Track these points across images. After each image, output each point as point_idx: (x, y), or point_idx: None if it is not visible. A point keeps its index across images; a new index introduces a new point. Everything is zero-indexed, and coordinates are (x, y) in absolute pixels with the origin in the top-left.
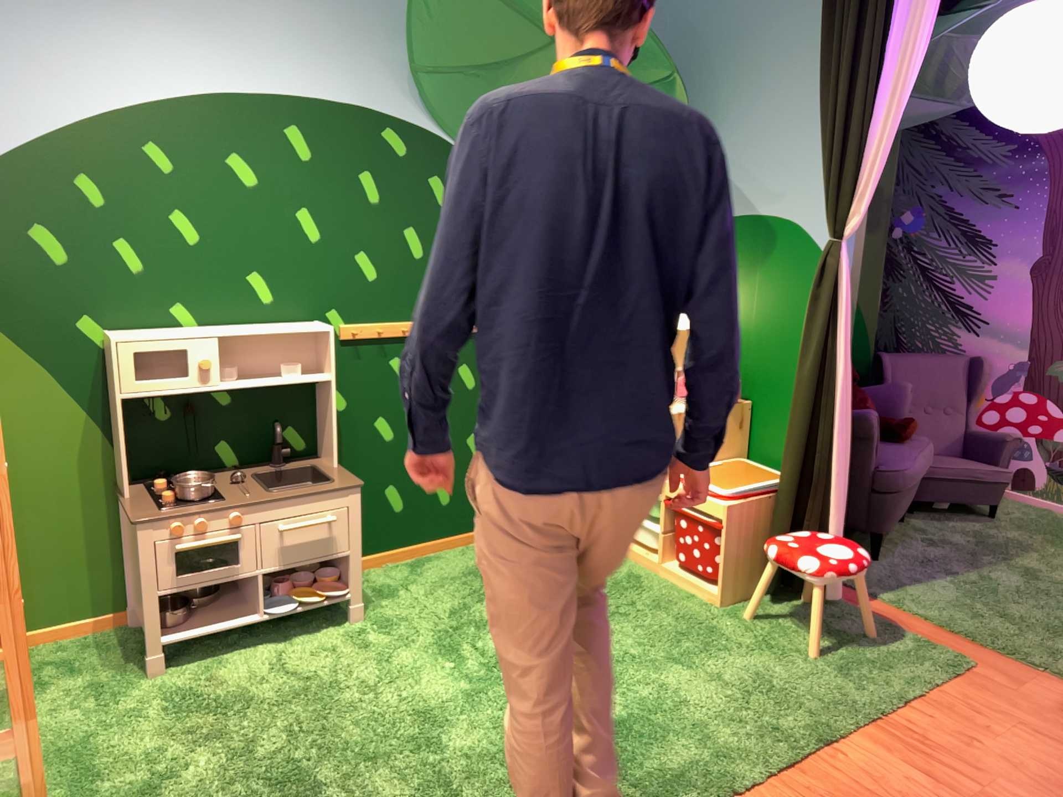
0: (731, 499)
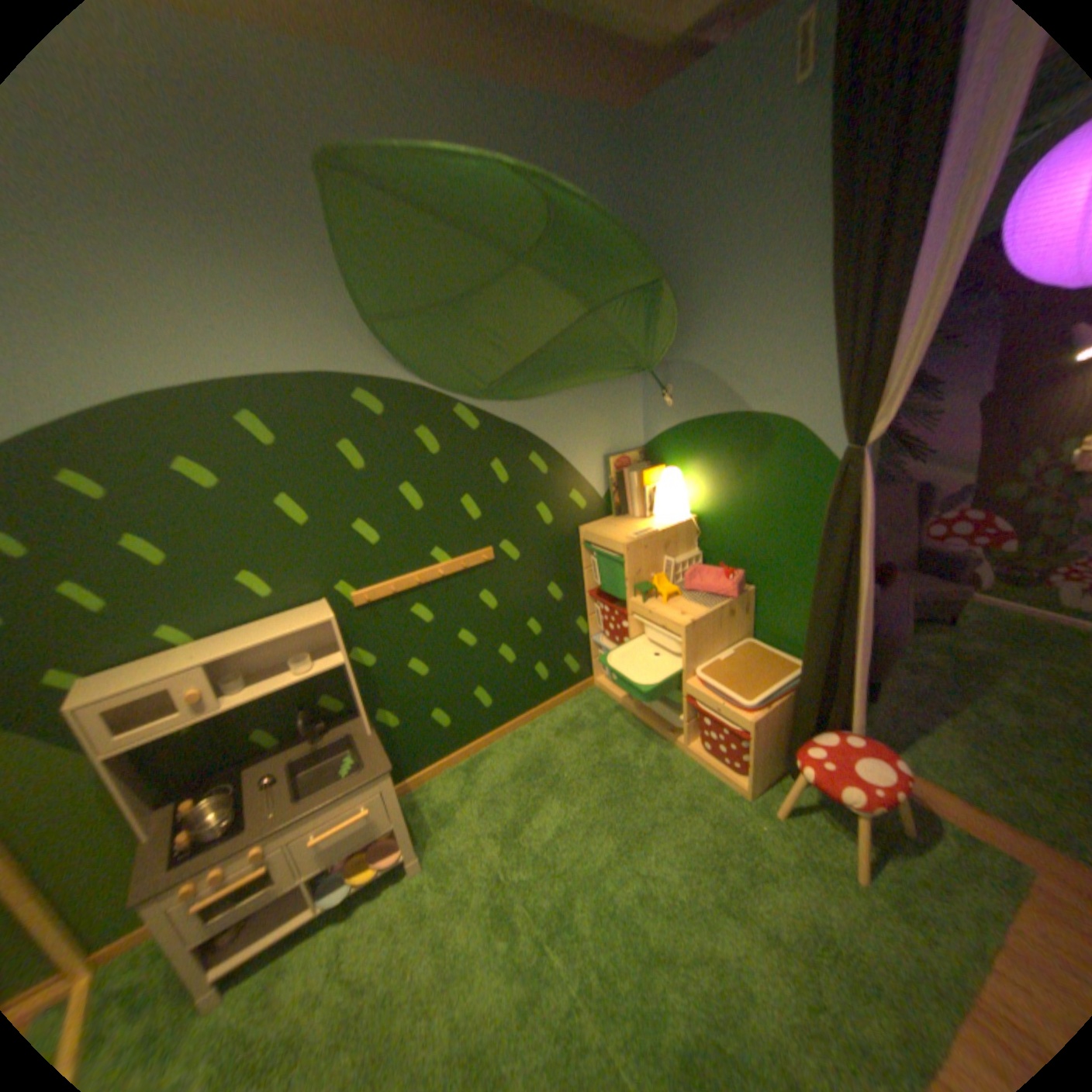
0: (755, 711)
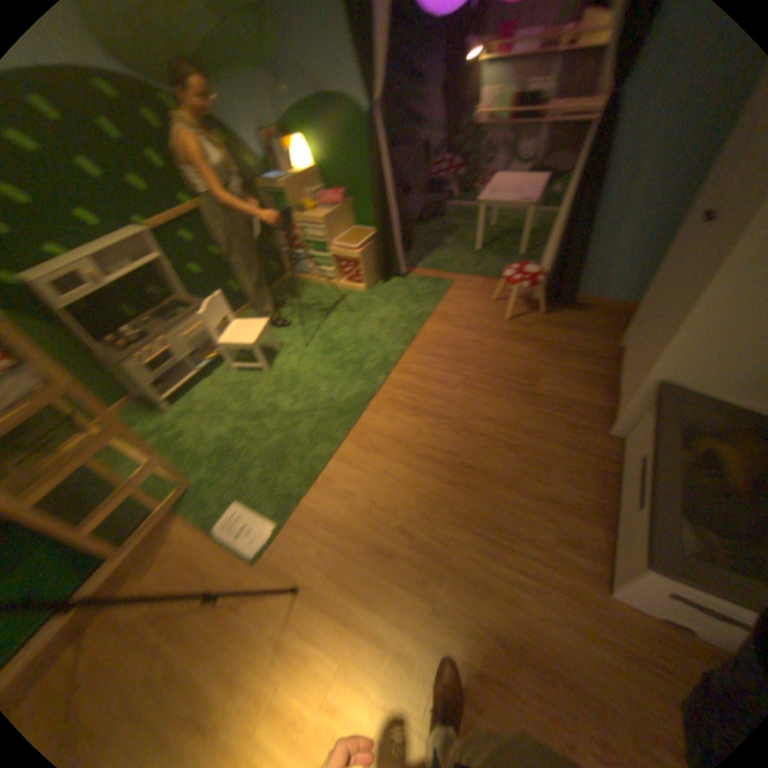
0: (361, 248)
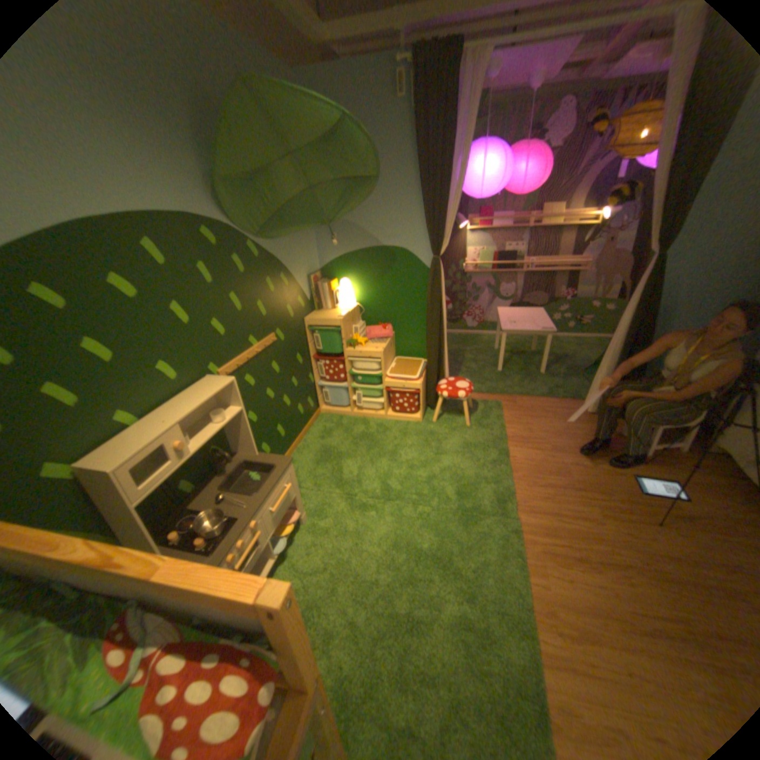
0: (418, 379)
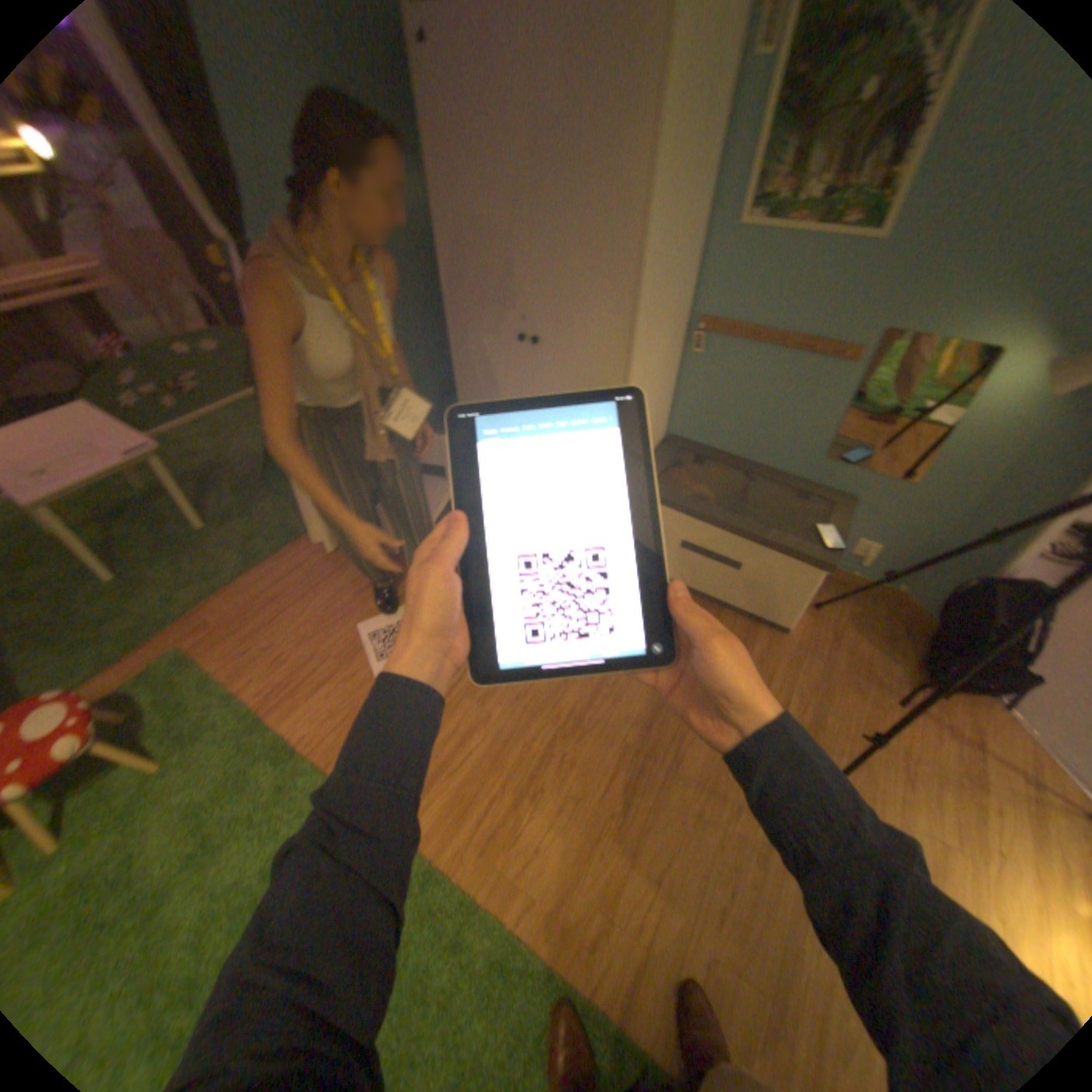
0: None
